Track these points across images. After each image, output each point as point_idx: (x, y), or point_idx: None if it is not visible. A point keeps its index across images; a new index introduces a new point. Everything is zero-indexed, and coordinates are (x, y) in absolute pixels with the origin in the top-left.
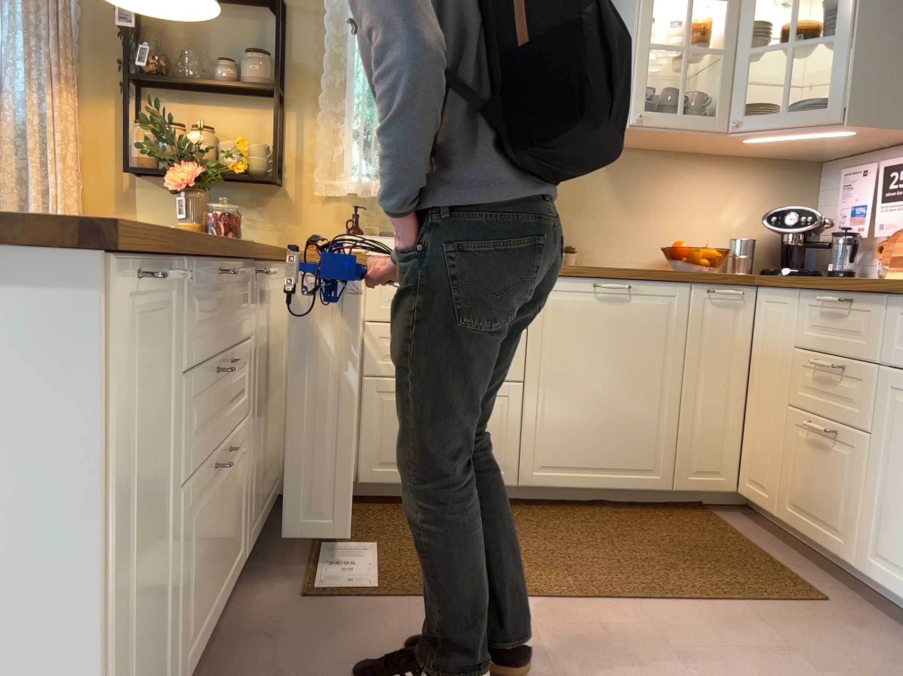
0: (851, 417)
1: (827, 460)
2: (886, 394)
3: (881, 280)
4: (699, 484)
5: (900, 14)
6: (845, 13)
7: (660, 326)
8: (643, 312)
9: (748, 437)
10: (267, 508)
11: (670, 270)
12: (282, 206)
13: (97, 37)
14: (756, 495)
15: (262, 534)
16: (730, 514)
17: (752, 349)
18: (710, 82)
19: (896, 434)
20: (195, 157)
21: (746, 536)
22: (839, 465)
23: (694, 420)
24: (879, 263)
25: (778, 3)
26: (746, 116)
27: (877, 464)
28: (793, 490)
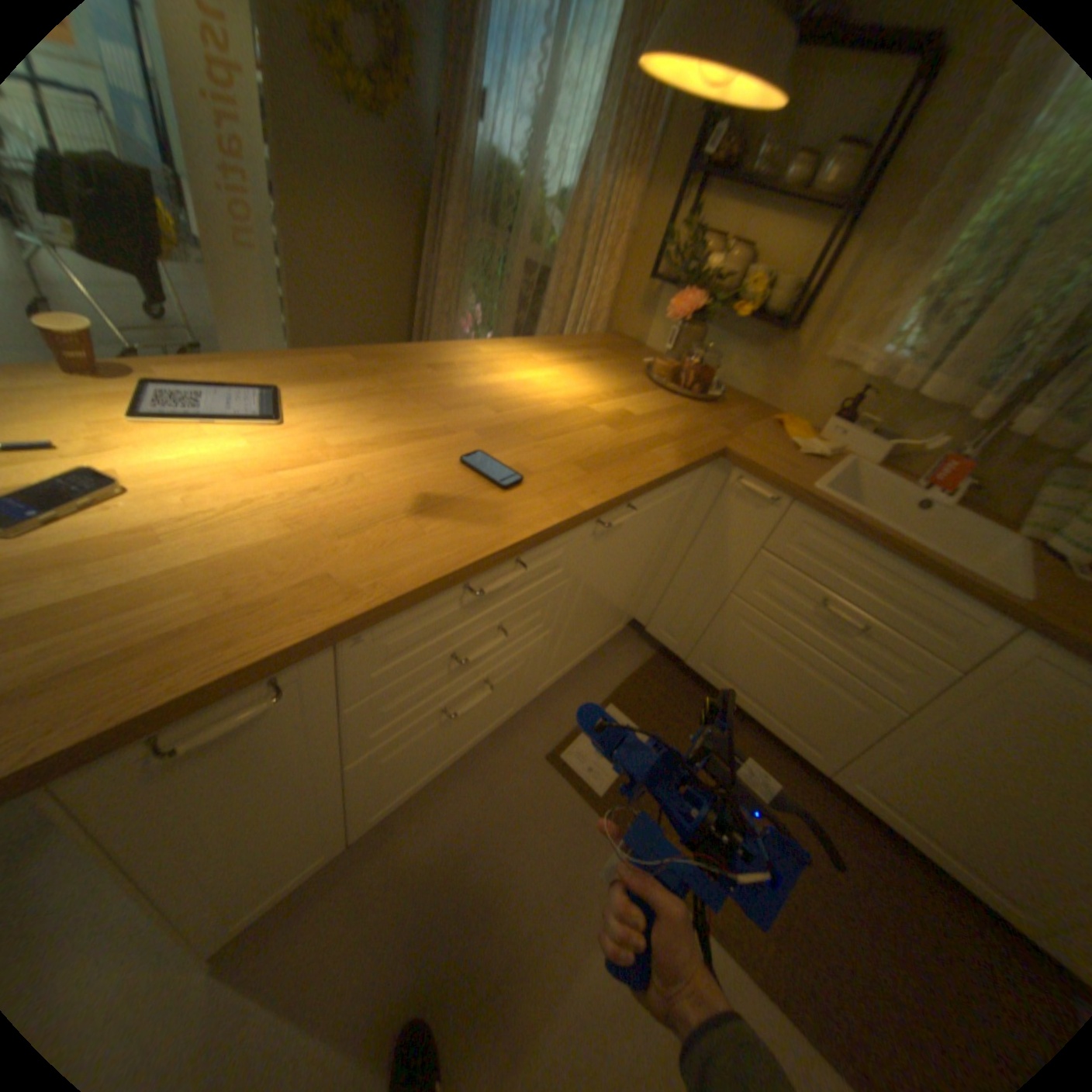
0: None
1: None
2: None
3: None
4: None
5: None
6: None
7: None
8: None
9: None
10: (587, 656)
11: None
12: (786, 354)
13: (690, 99)
14: None
15: (586, 659)
16: None
17: None
18: None
19: None
20: (711, 282)
21: None
22: None
23: None
24: None
25: None
26: None
27: None
28: None
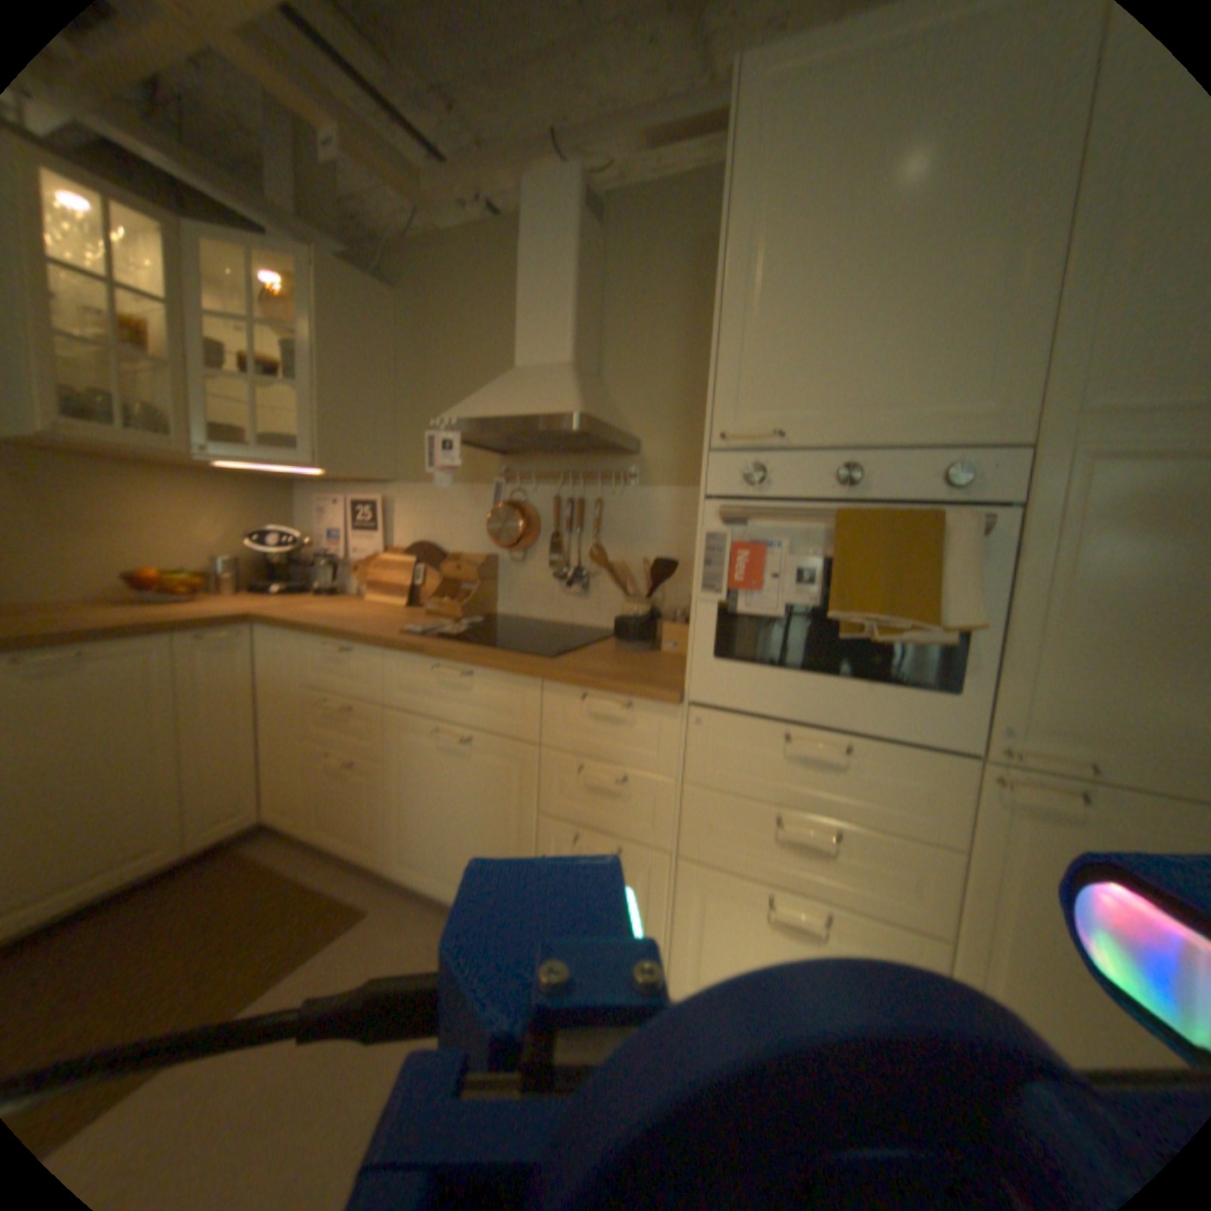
0: (359, 752)
1: (343, 790)
2: (387, 733)
3: (369, 633)
4: (210, 840)
5: (347, 377)
6: (299, 364)
7: (129, 694)
8: (98, 684)
9: (258, 773)
10: None
11: (131, 624)
12: None
13: None
14: (275, 827)
15: None
16: (249, 849)
17: (249, 686)
18: (151, 393)
19: (399, 765)
20: None
21: (273, 873)
22: (354, 794)
23: (194, 779)
24: (352, 581)
25: (223, 318)
26: (204, 439)
27: (387, 791)
28: (313, 818)
